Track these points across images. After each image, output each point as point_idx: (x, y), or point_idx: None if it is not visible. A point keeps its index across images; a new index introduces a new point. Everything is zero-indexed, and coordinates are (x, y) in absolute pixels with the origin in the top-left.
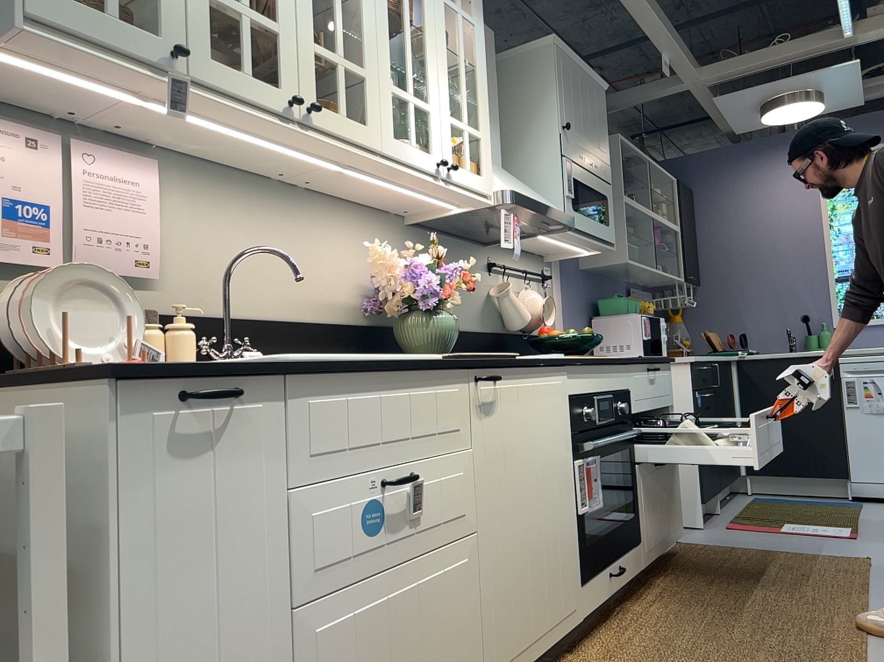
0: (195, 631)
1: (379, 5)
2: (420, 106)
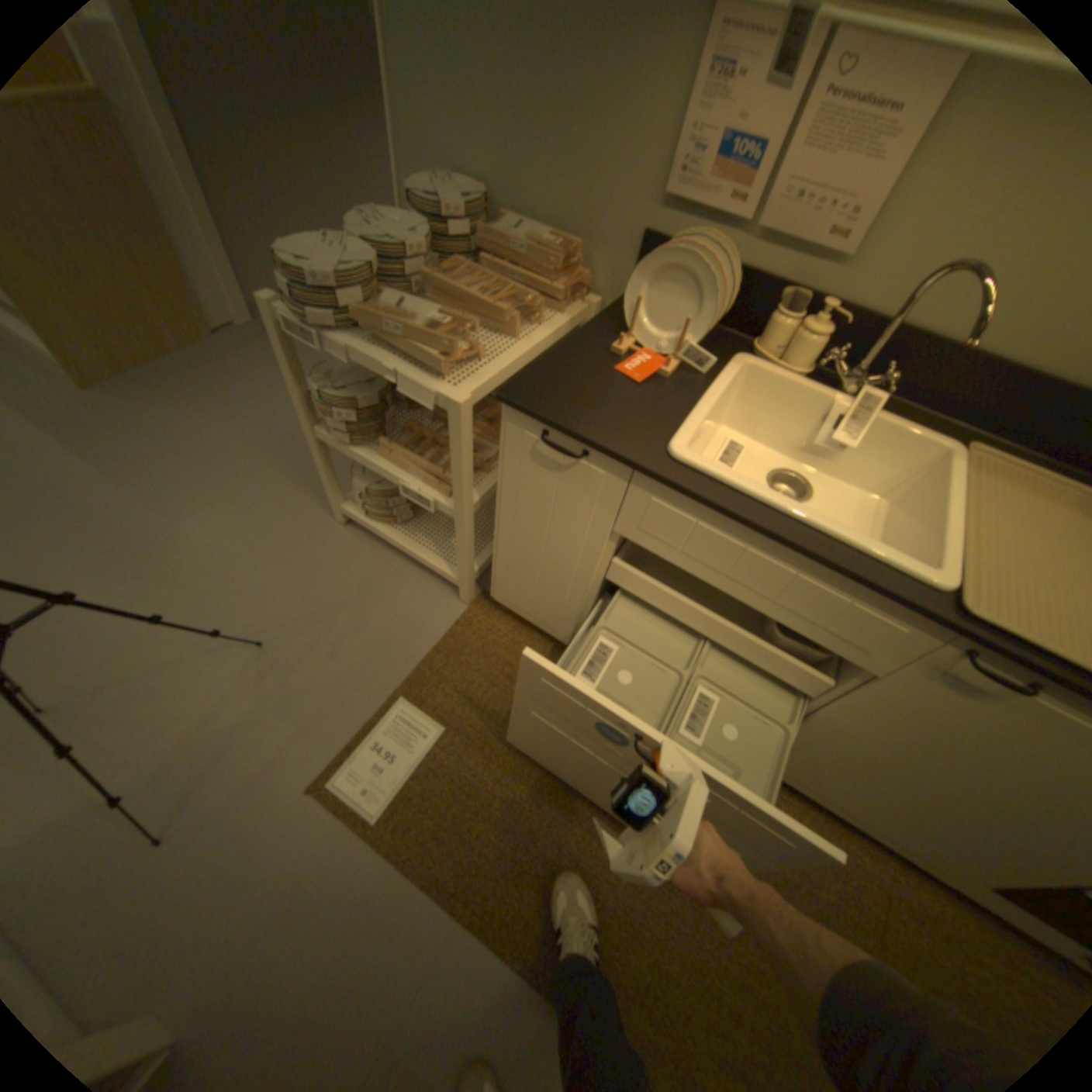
0: (536, 541)
1: None
2: None
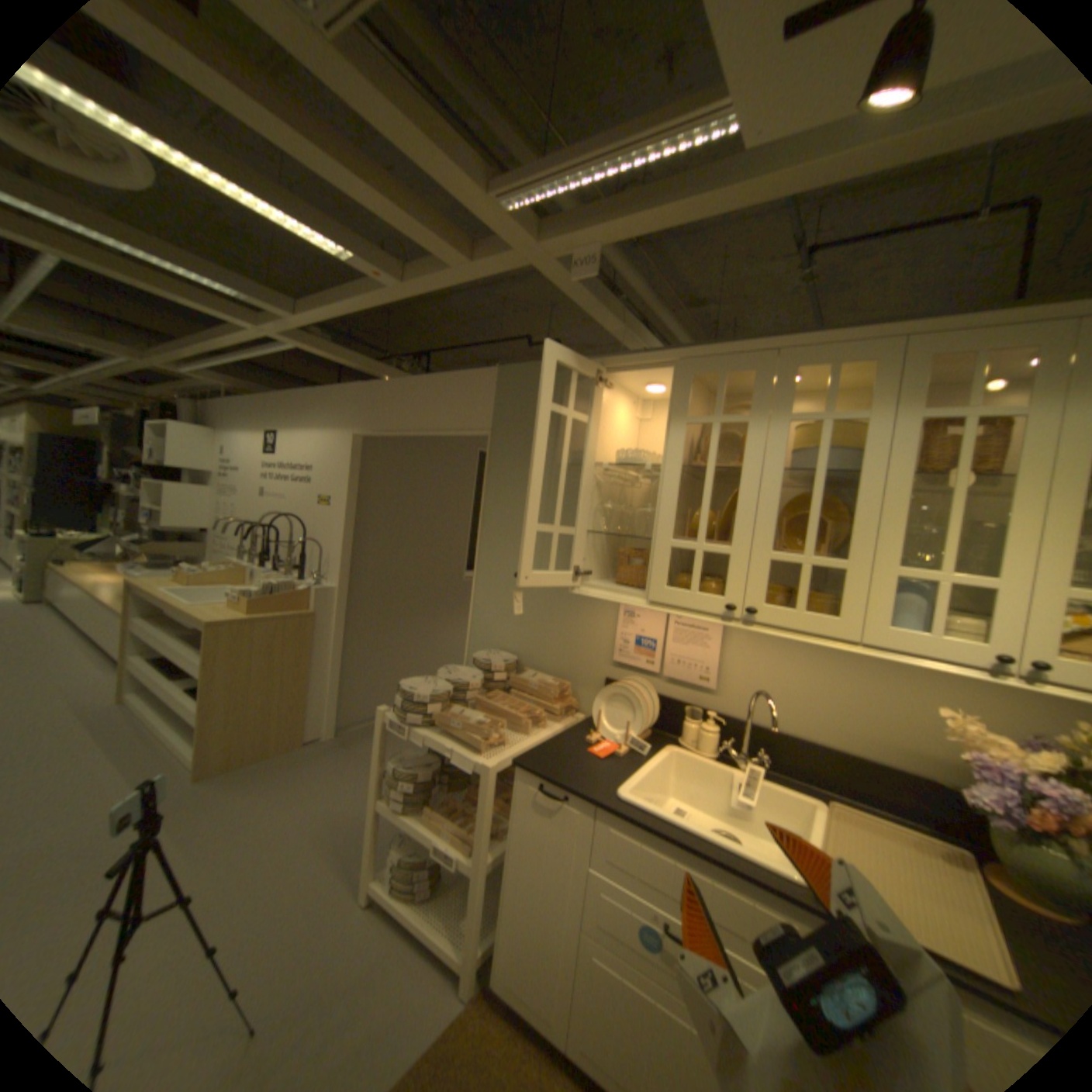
0: (534, 891)
1: (893, 481)
2: (969, 583)
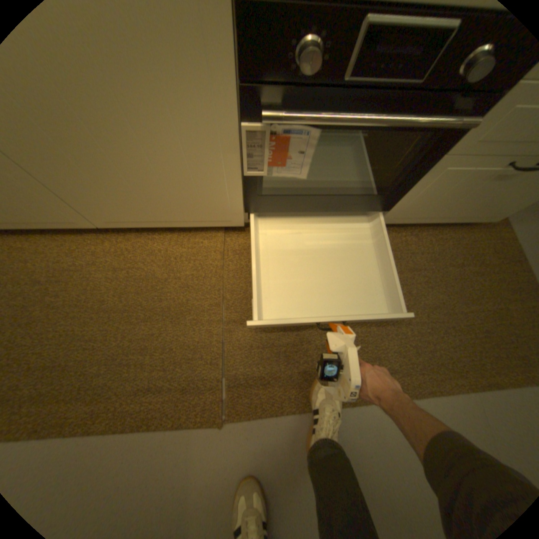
0: None
1: None
2: None
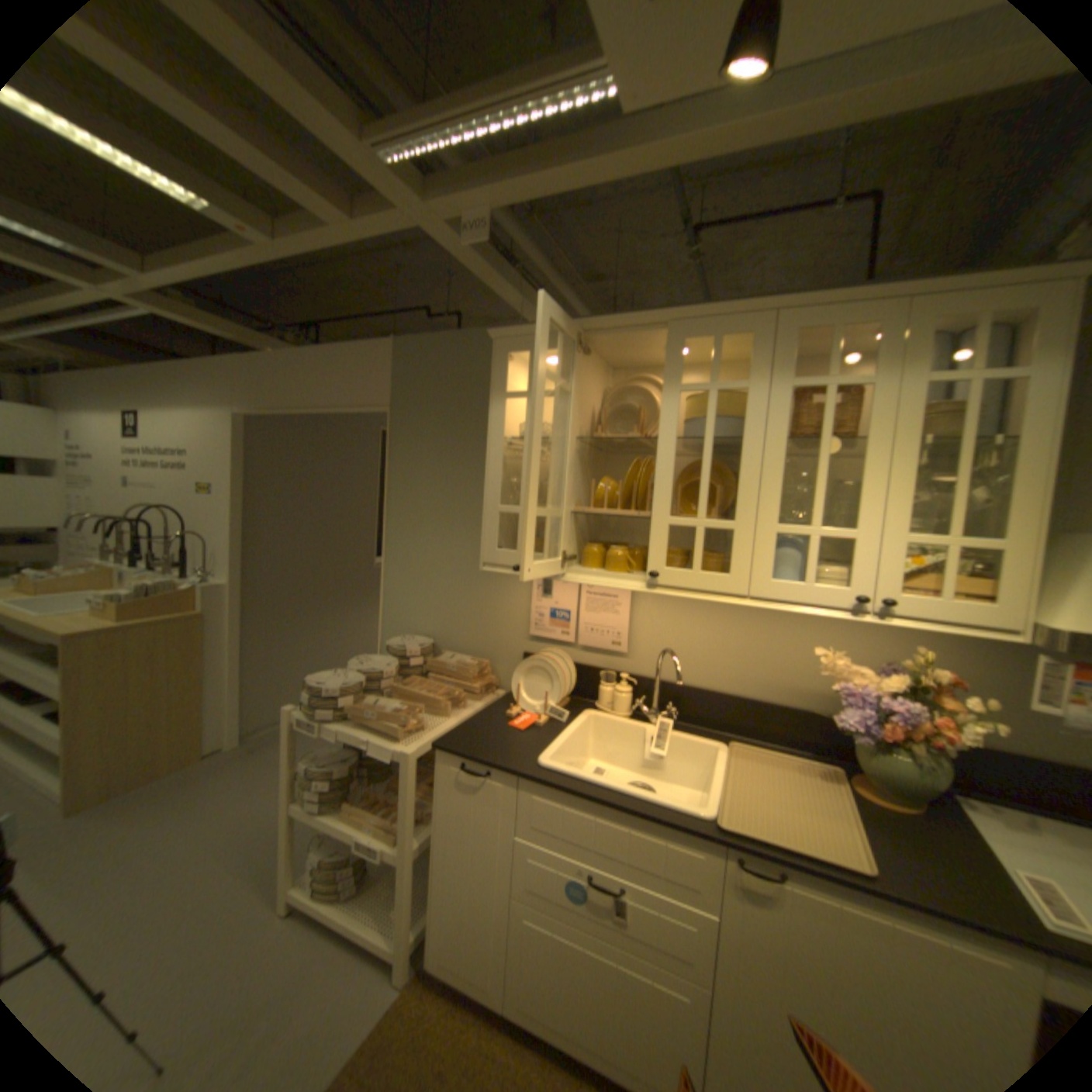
0: (463, 869)
1: (770, 446)
2: (832, 535)
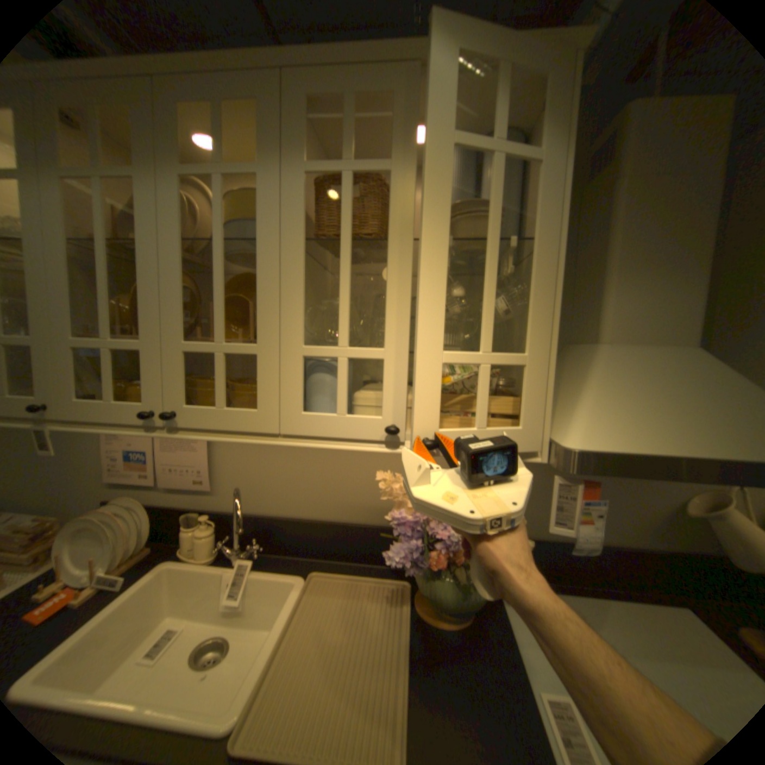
0: None
1: (285, 247)
2: (359, 355)
